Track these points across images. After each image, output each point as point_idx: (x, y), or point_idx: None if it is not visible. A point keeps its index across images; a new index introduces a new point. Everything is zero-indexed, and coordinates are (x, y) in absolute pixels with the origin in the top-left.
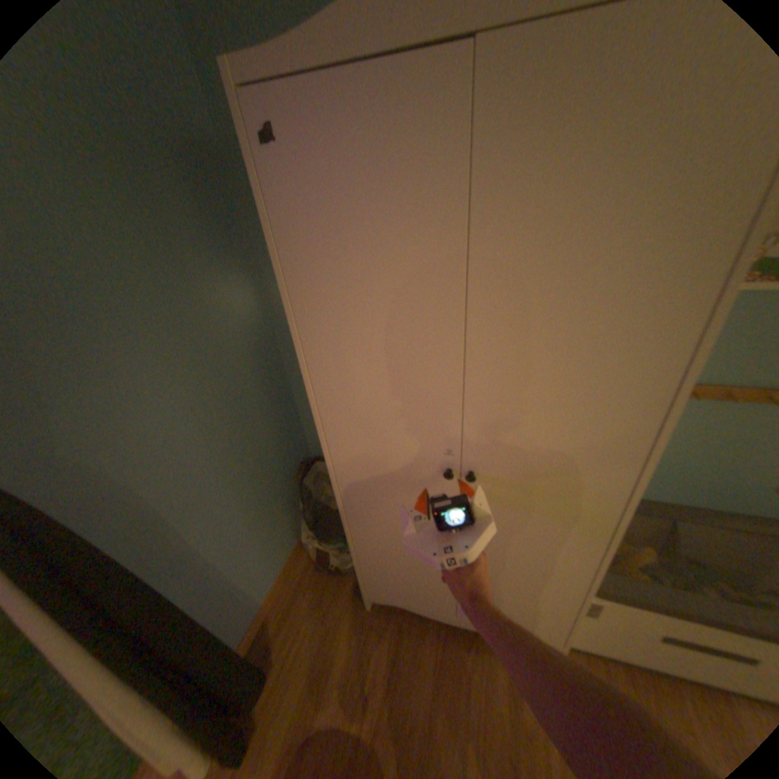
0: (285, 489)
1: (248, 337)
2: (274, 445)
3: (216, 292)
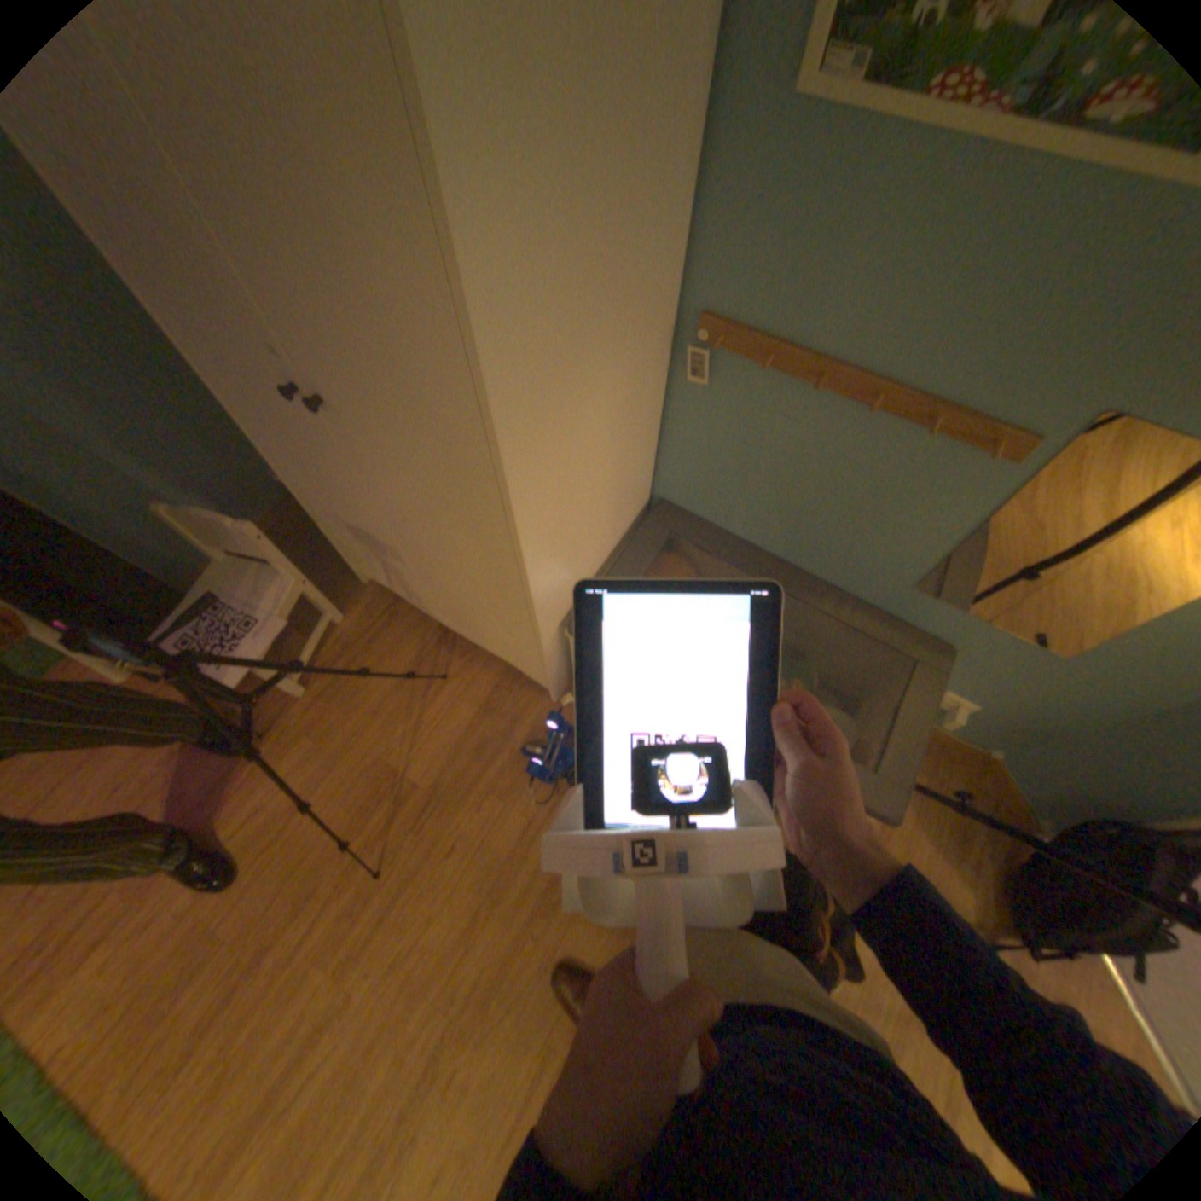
0: None
1: None
2: None
3: None
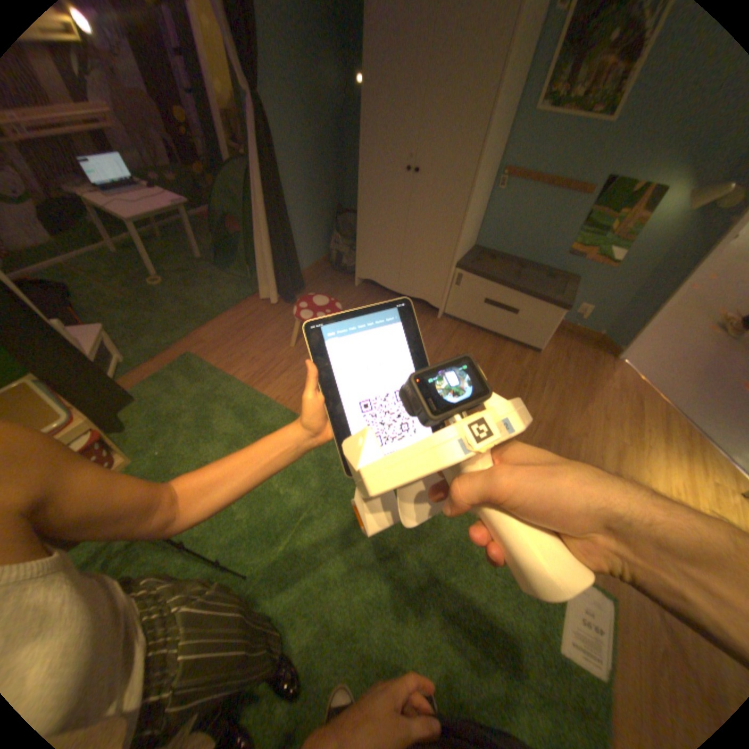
0: (327, 215)
1: (332, 103)
2: (329, 182)
3: (325, 65)
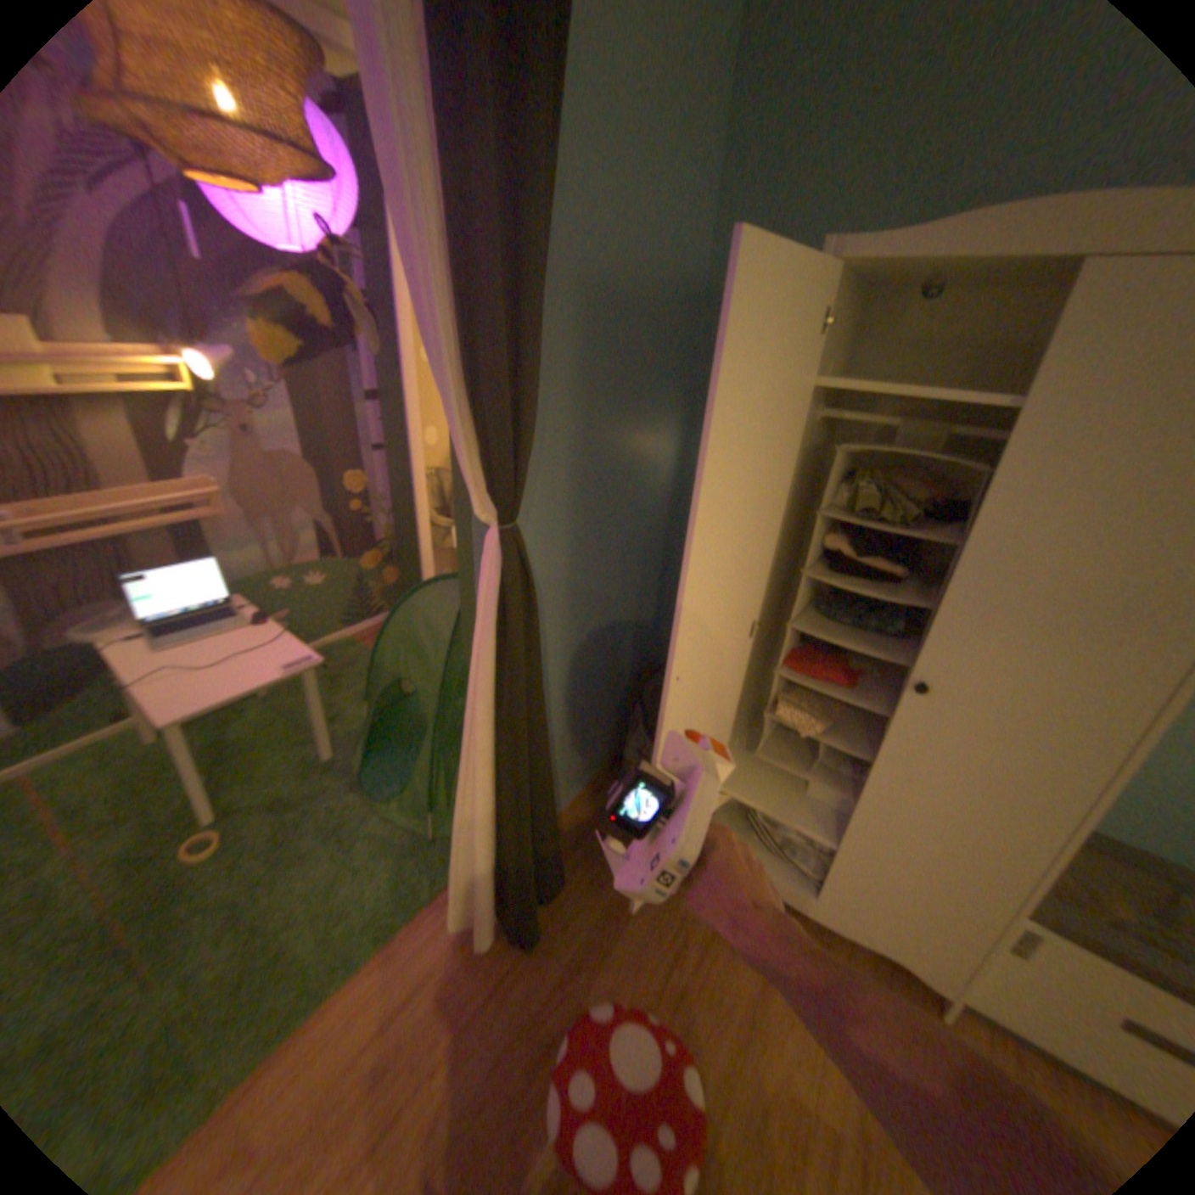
0: (624, 686)
1: (659, 493)
2: (635, 627)
3: (655, 435)
